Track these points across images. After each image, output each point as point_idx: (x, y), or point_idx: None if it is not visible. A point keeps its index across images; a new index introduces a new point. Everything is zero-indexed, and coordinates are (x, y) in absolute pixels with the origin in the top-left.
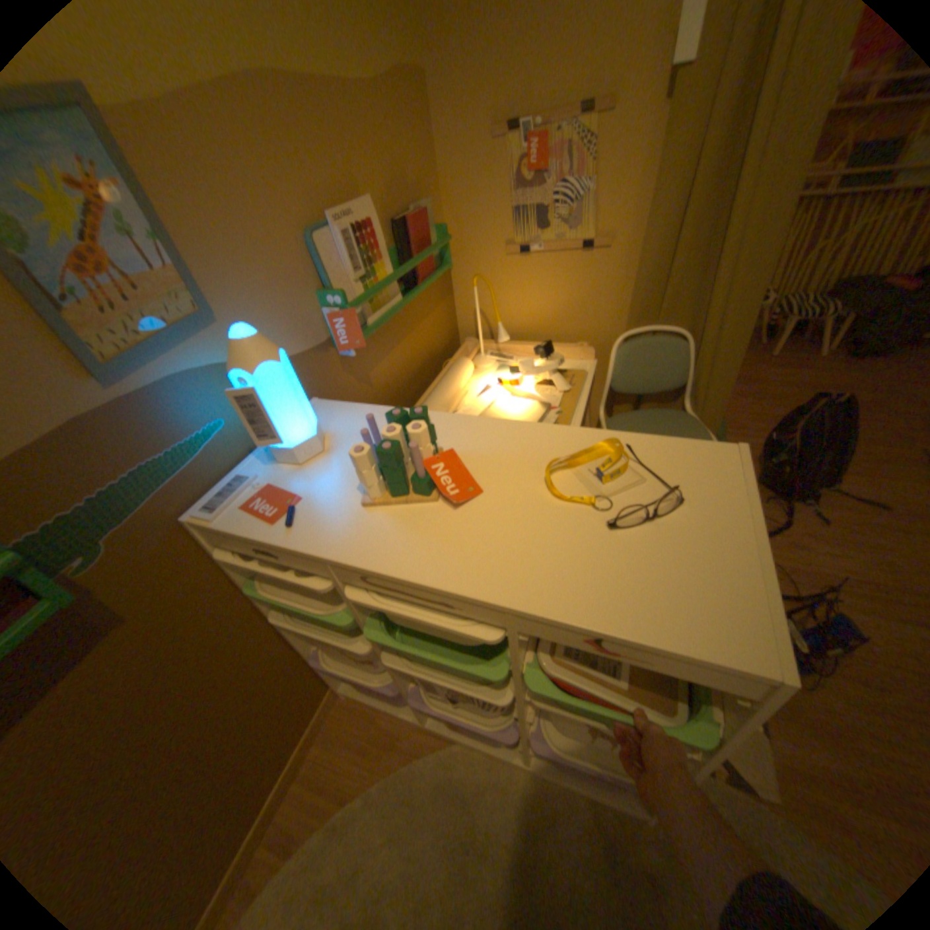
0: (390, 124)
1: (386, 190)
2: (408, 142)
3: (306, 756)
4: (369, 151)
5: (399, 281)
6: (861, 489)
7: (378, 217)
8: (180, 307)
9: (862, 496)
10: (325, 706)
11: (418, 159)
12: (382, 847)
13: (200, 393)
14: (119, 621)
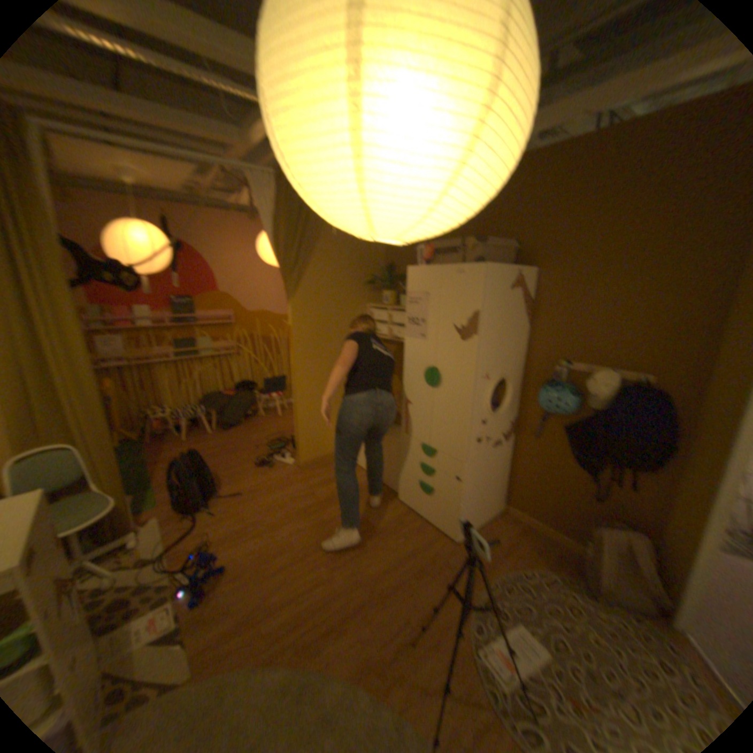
0: None
1: None
2: None
3: None
4: None
5: None
6: (229, 492)
7: None
8: None
9: (230, 496)
10: None
11: None
12: None
13: None
14: None
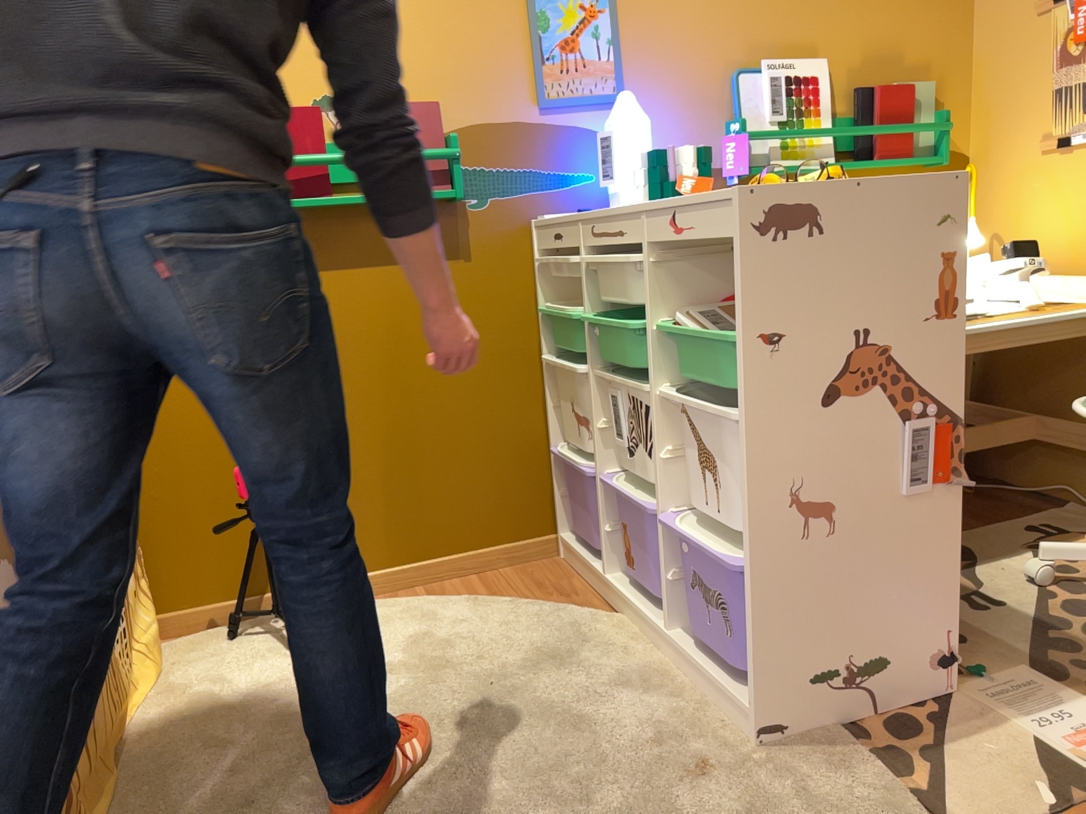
0: (888, 8)
1: (859, 63)
2: (916, 26)
3: (498, 567)
4: (845, 26)
5: (849, 156)
6: None
7: (831, 80)
8: (604, 88)
9: None
10: (542, 544)
11: (932, 44)
12: (495, 624)
13: (589, 149)
14: (468, 256)
